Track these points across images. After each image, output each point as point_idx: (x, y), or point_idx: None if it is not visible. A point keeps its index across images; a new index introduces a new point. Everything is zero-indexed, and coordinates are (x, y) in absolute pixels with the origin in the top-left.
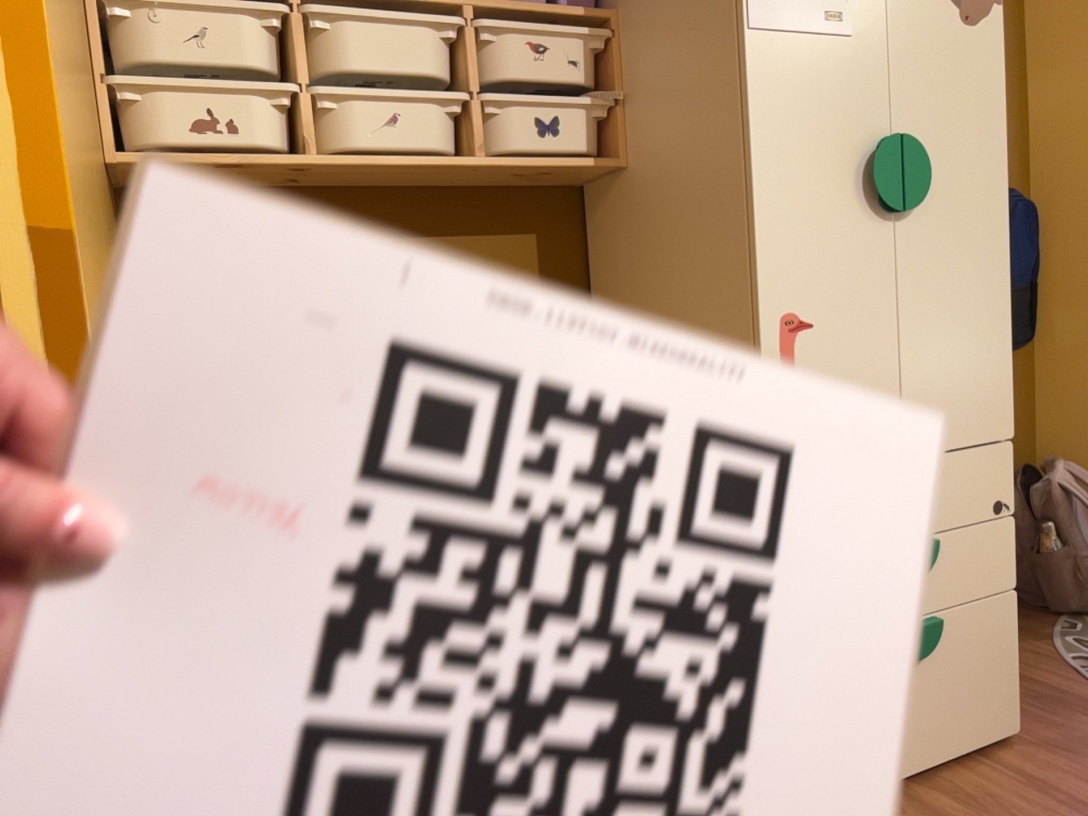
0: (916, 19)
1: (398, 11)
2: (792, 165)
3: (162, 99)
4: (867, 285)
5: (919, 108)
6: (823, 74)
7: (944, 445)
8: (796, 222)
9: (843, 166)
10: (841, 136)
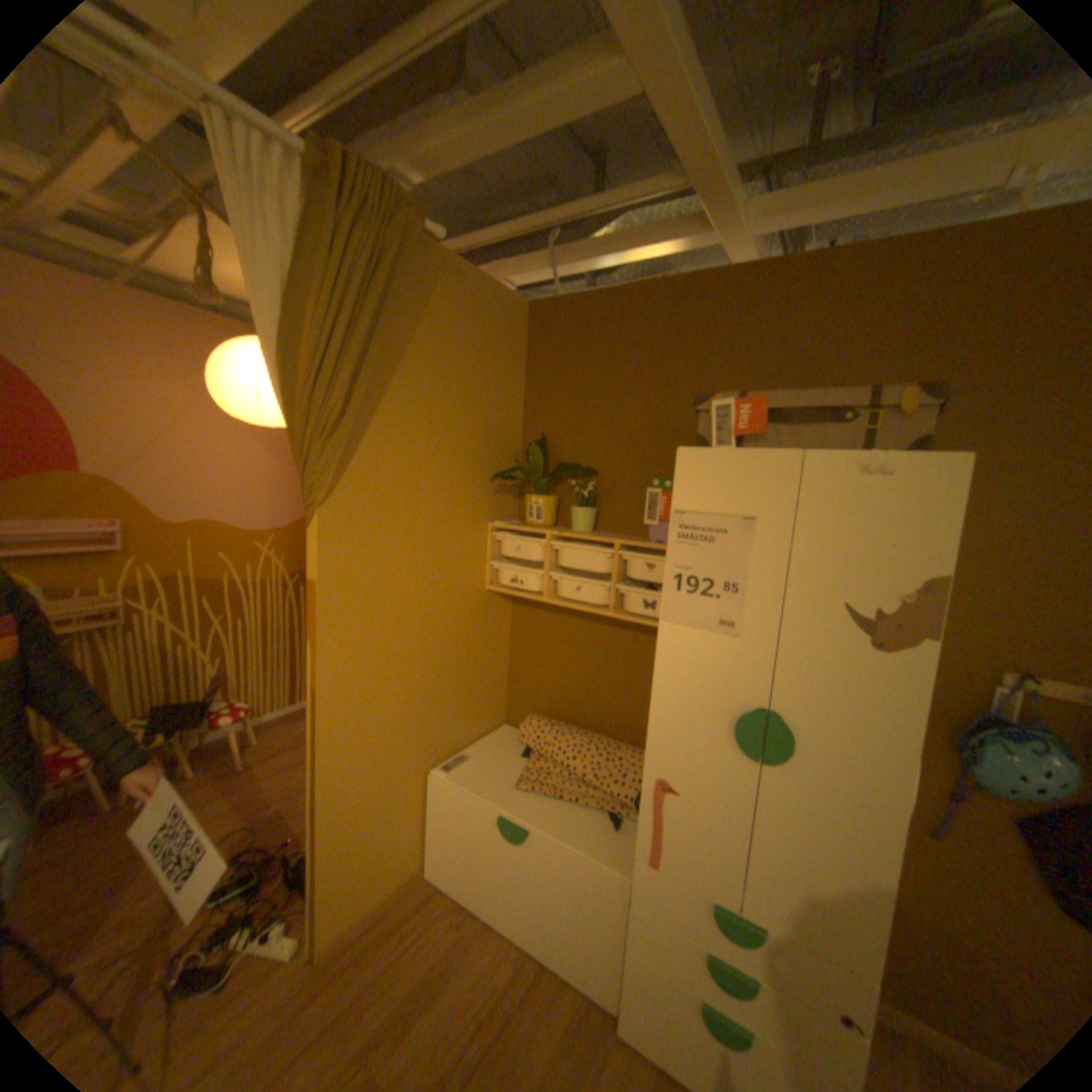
0: (812, 638)
1: (583, 545)
2: (680, 701)
3: (504, 569)
4: (726, 793)
5: (803, 699)
6: (713, 656)
7: (786, 934)
8: (676, 733)
9: (719, 715)
10: (721, 697)
